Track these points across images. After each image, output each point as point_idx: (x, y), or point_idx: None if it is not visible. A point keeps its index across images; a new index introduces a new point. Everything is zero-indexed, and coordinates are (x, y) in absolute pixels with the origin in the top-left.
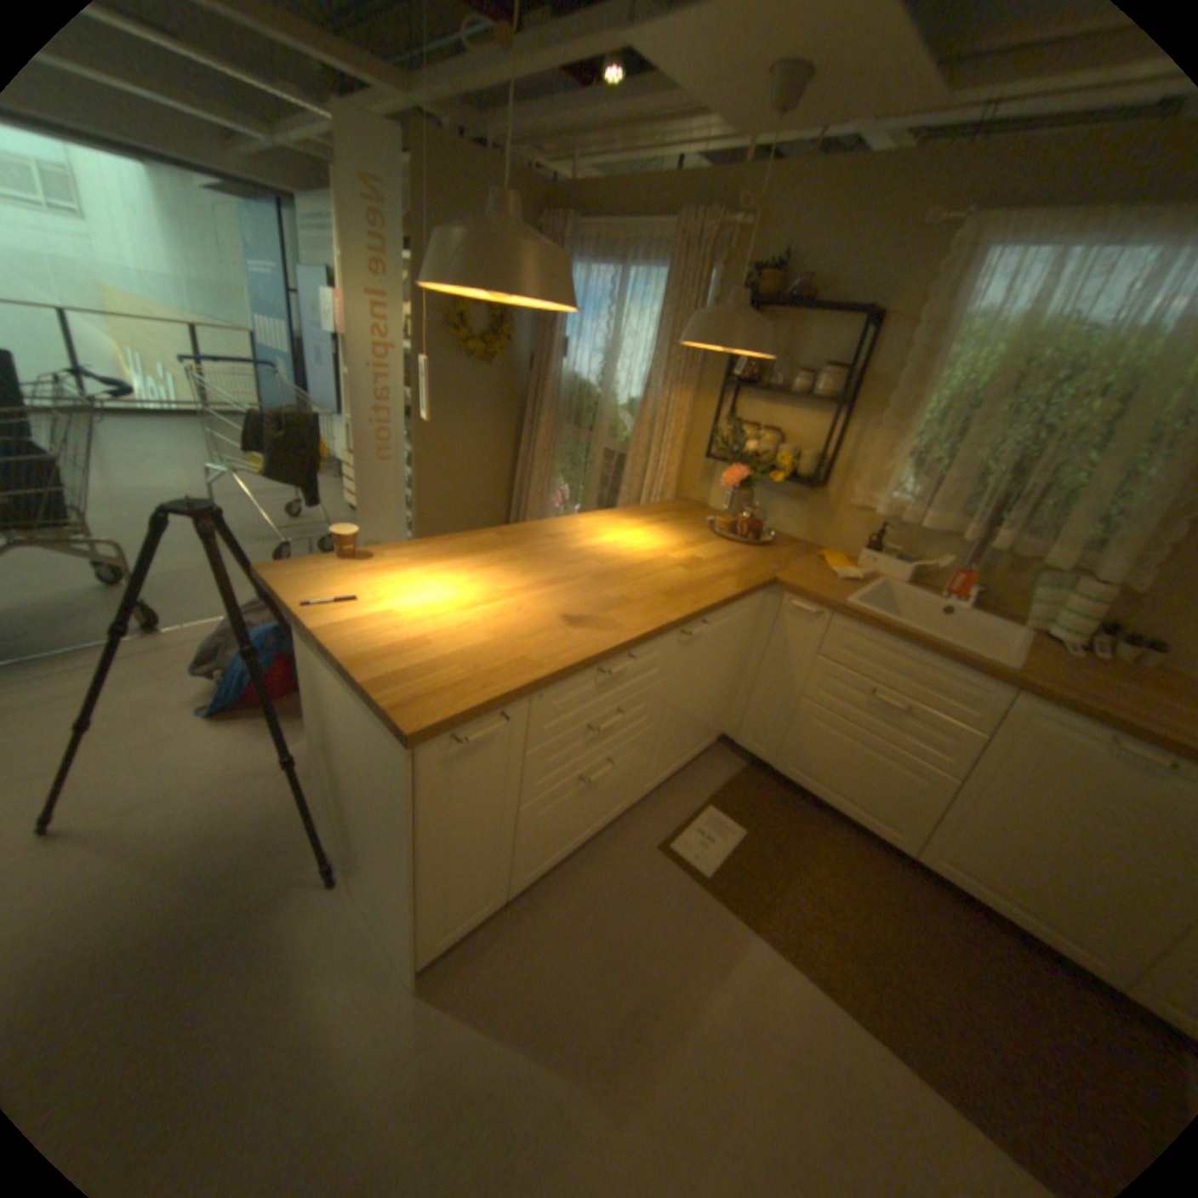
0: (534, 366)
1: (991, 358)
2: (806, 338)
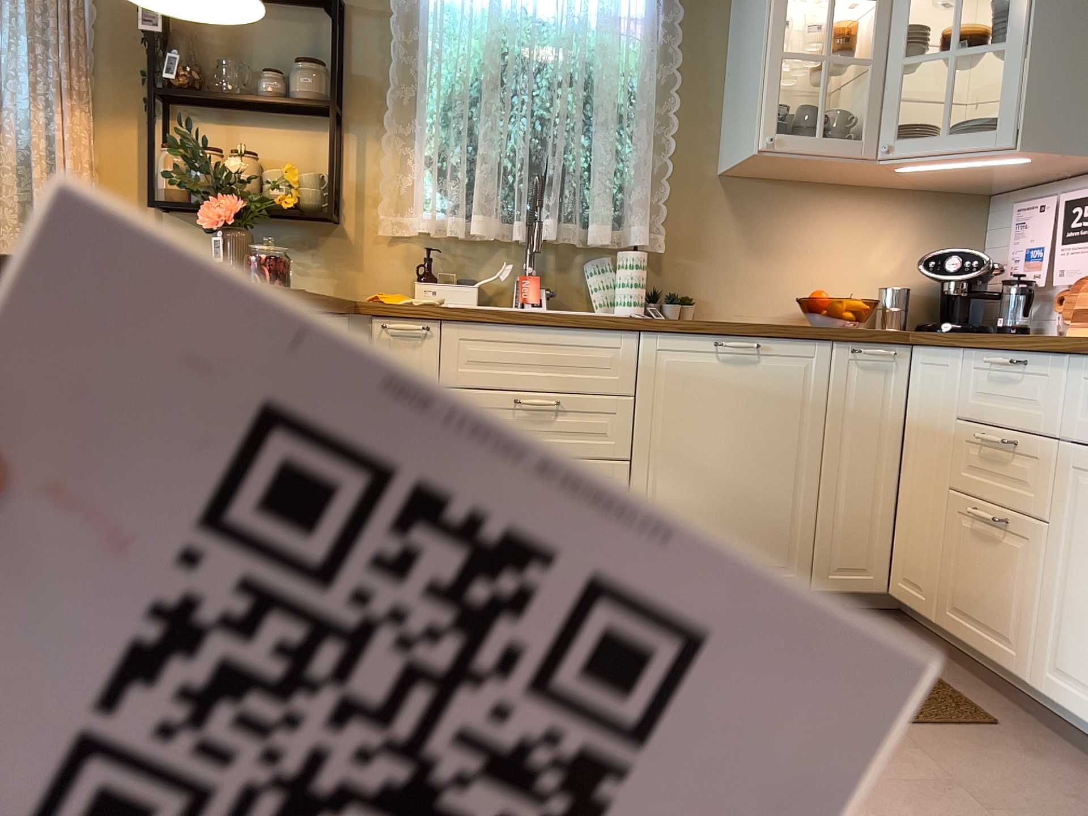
0: None
1: (469, 55)
2: (255, 39)
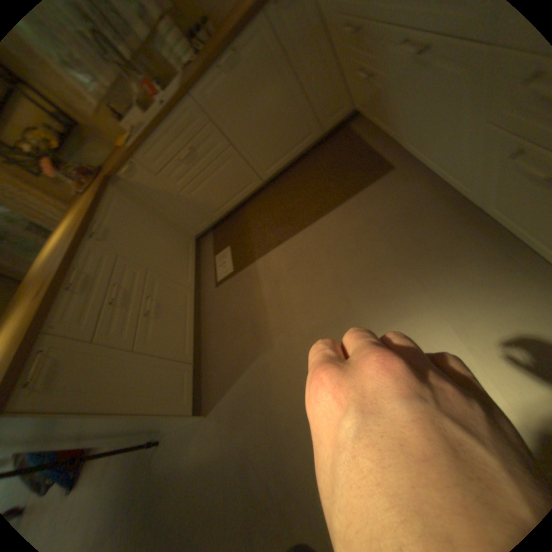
0: None
1: None
2: None
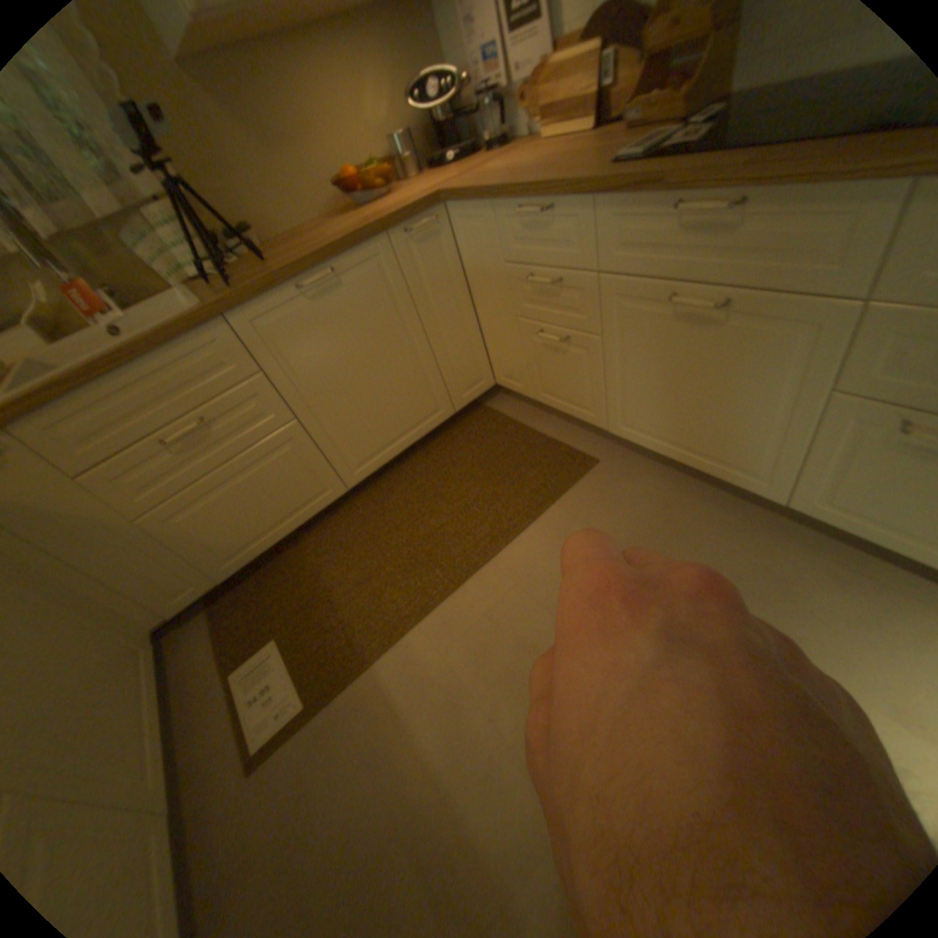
0: None
1: None
2: None
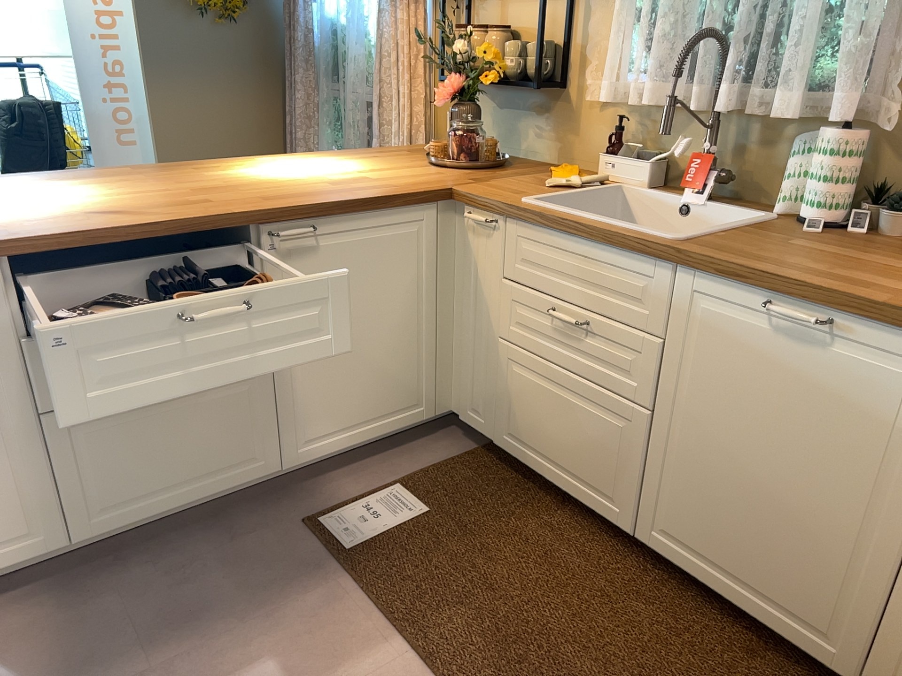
0: (286, 19)
1: None
2: None
